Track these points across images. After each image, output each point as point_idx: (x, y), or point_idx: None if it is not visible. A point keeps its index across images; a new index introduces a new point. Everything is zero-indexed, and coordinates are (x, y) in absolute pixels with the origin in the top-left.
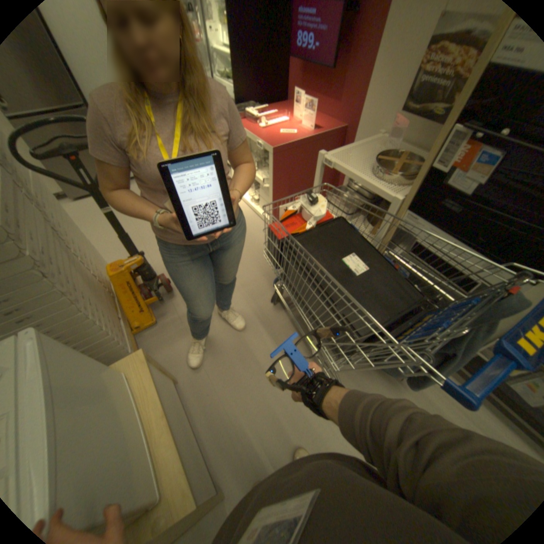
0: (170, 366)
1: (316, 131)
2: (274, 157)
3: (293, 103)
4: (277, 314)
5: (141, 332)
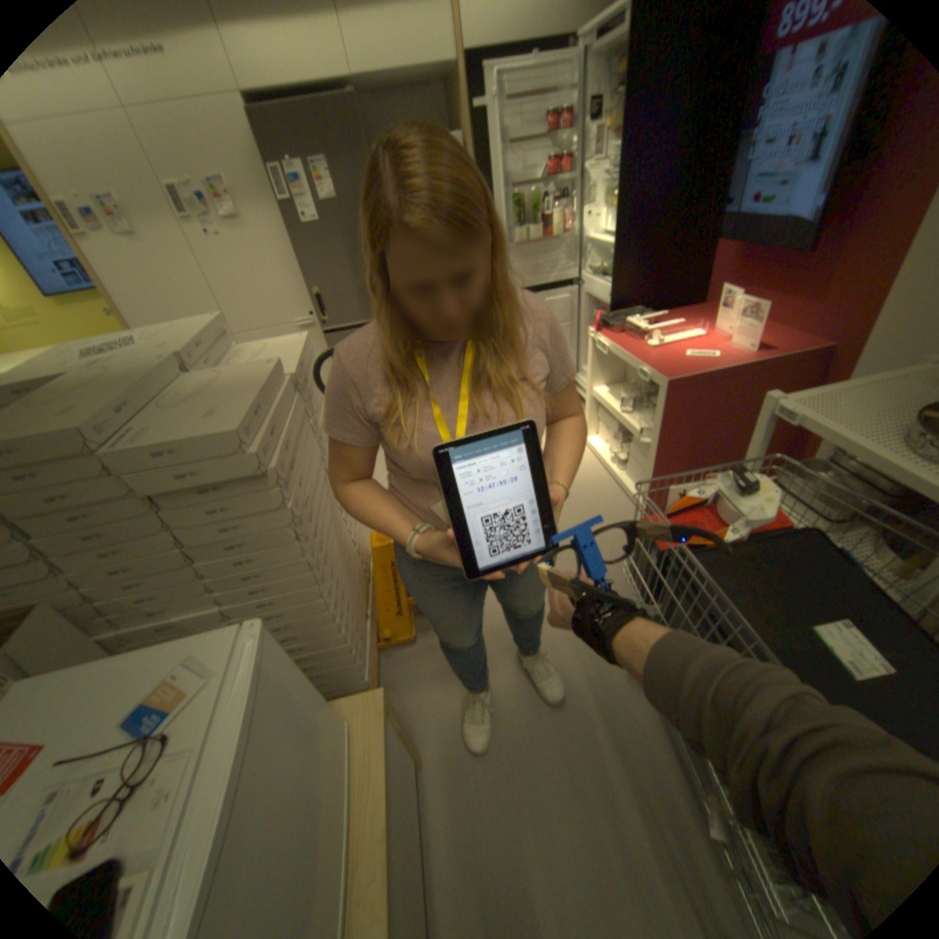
0: (417, 730)
1: (762, 354)
2: (669, 394)
3: (715, 307)
4: (635, 696)
5: (389, 650)
